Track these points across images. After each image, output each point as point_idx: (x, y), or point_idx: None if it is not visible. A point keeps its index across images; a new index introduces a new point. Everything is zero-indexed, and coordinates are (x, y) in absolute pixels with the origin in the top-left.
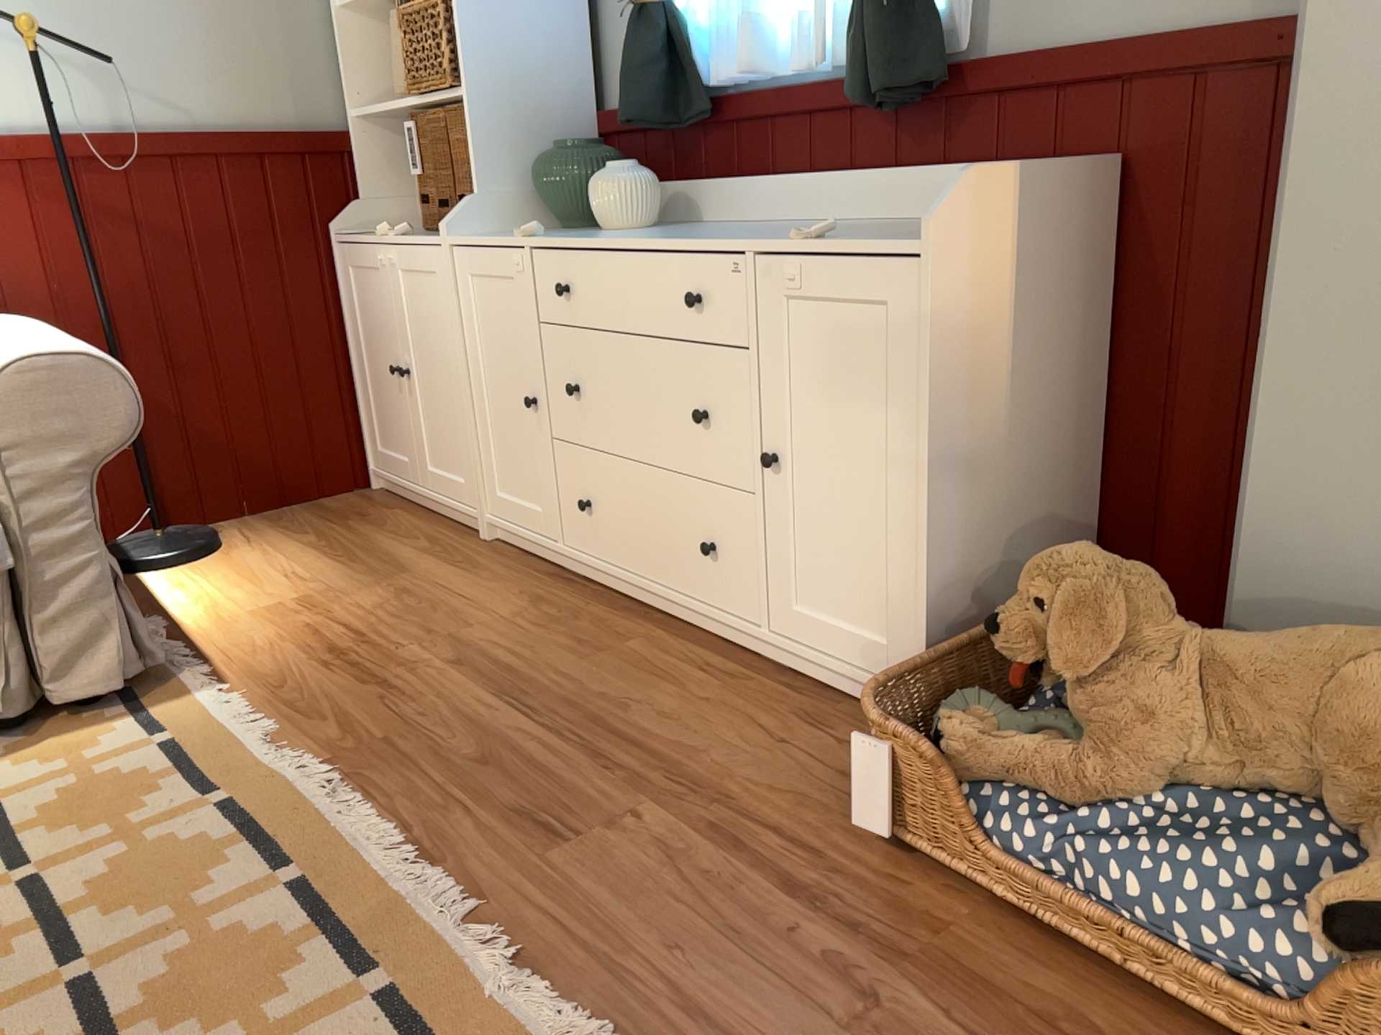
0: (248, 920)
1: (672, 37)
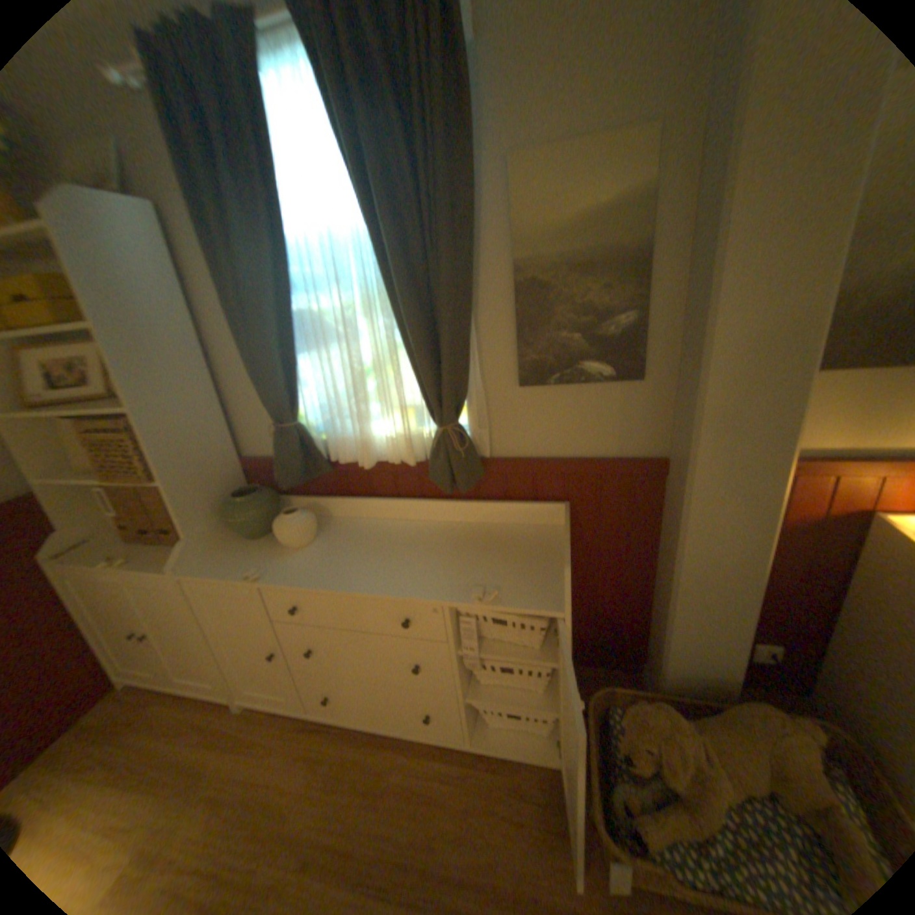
0: None
1: (304, 438)
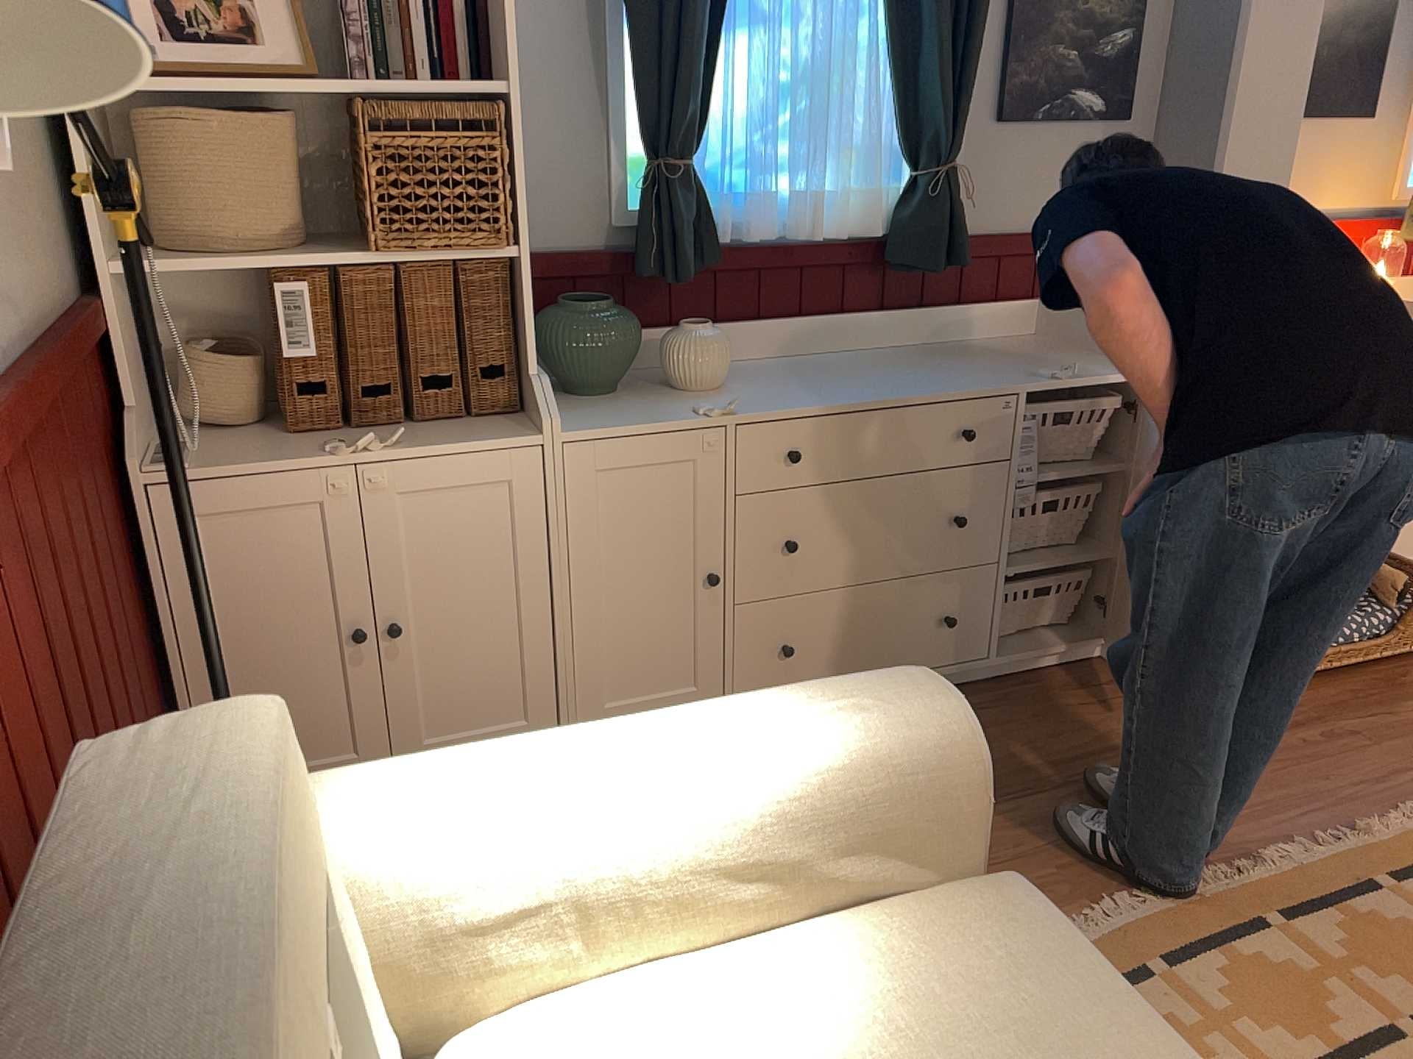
0: (1331, 942)
1: (700, 194)
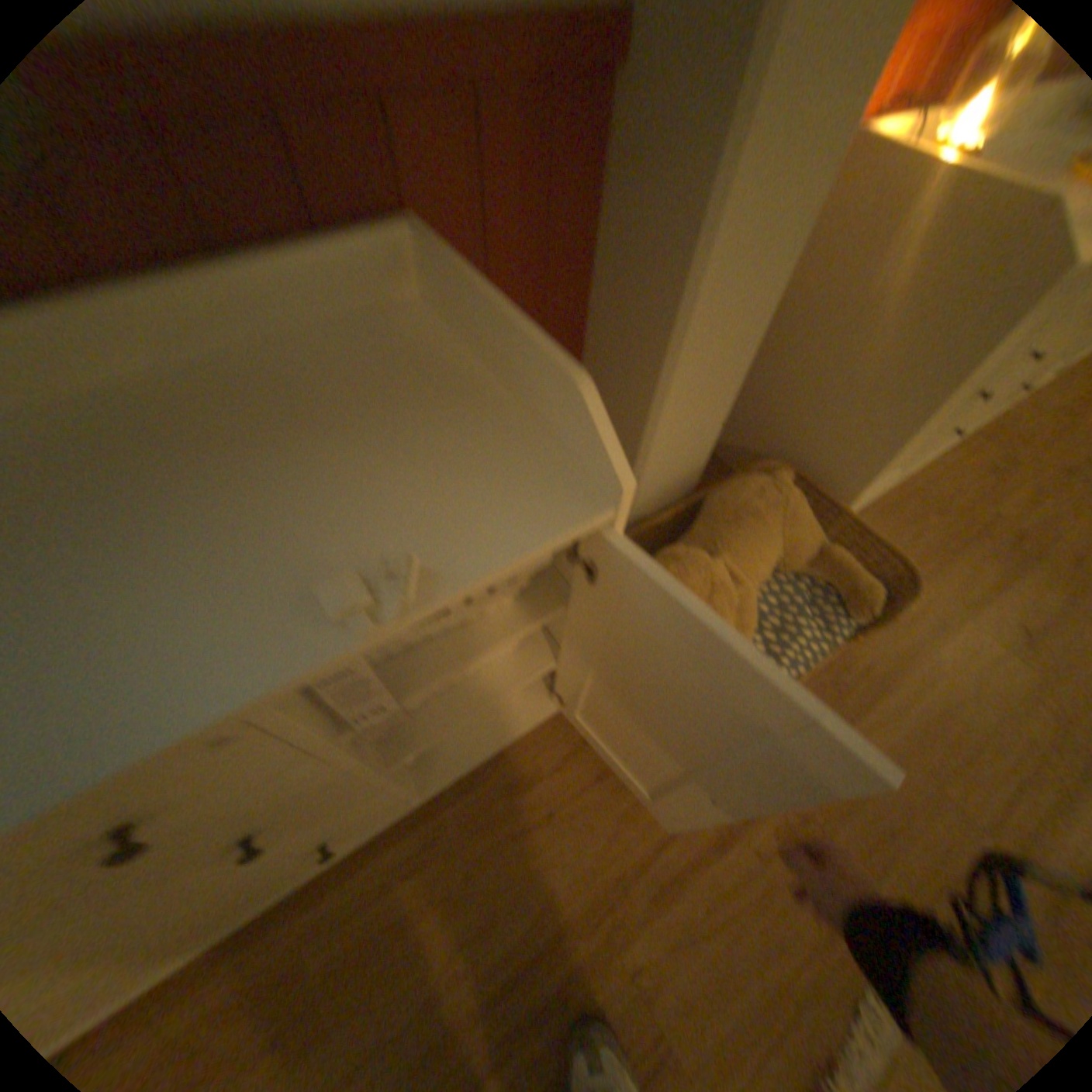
0: None
1: None
